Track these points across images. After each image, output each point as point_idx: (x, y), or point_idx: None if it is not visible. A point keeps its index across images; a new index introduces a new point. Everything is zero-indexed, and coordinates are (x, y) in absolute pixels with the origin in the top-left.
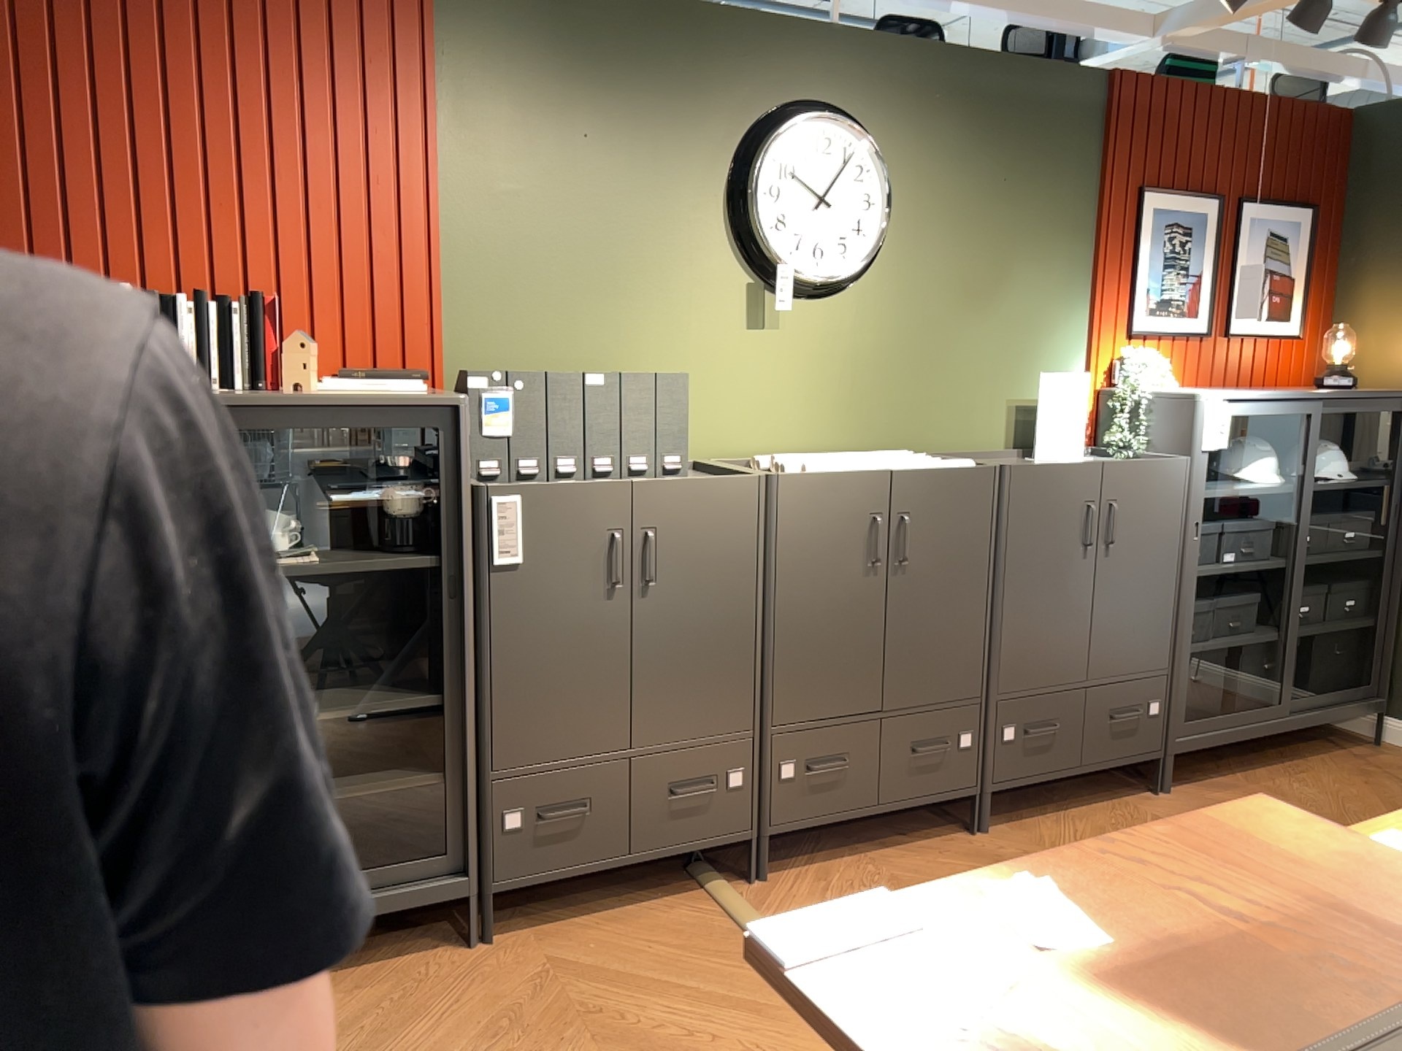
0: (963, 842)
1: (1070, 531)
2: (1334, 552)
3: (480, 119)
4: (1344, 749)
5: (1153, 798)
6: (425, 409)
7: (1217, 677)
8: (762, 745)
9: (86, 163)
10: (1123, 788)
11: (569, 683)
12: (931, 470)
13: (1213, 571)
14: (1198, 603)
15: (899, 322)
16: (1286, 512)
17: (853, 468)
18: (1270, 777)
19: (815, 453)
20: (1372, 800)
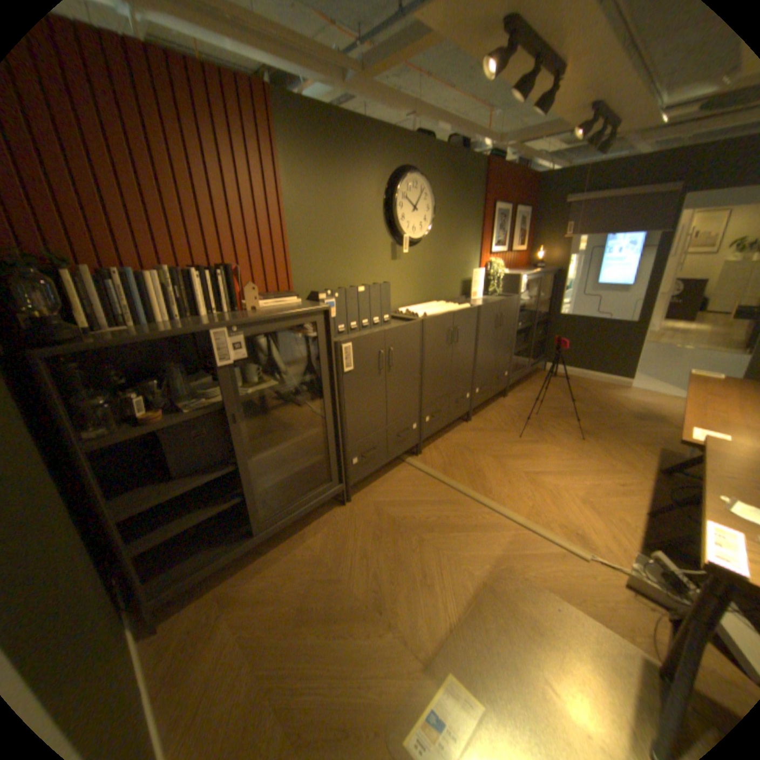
0: (466, 426)
1: (492, 324)
2: (539, 318)
3: (295, 171)
4: (537, 374)
5: (504, 400)
6: (314, 313)
7: (515, 360)
8: (420, 413)
9: (112, 196)
10: (494, 398)
11: (369, 409)
12: (463, 310)
13: (518, 329)
14: (513, 340)
15: (433, 254)
16: (528, 308)
17: (439, 312)
18: (527, 387)
19: (411, 305)
20: (555, 389)
